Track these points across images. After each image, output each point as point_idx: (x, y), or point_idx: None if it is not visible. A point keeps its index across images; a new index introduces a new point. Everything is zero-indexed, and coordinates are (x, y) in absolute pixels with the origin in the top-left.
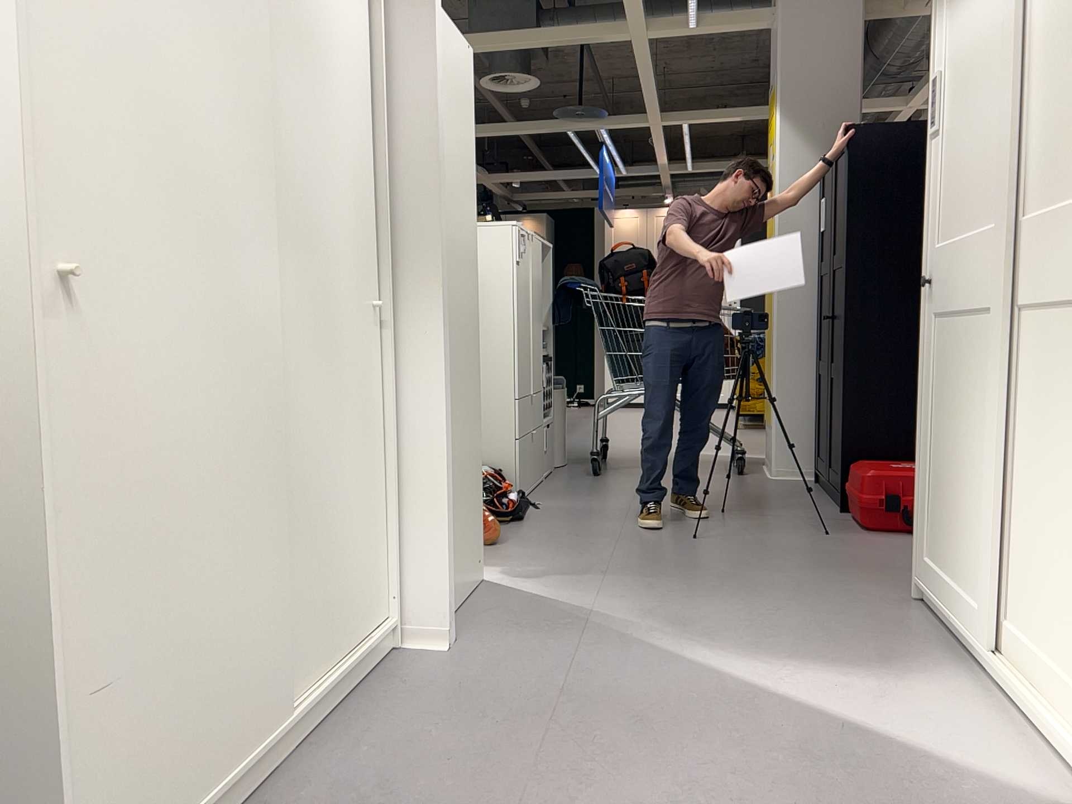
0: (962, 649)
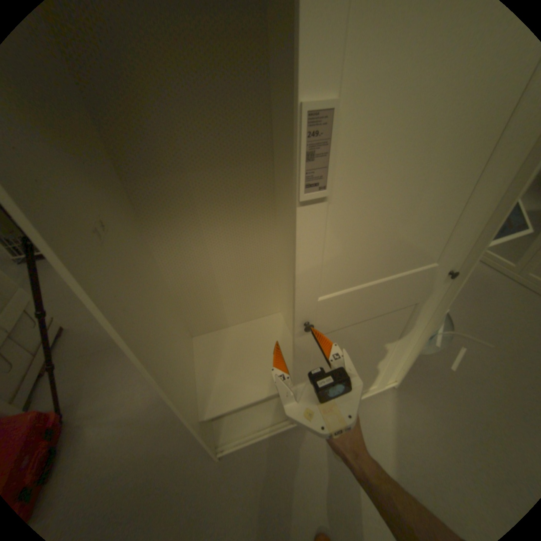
0: (288, 428)
